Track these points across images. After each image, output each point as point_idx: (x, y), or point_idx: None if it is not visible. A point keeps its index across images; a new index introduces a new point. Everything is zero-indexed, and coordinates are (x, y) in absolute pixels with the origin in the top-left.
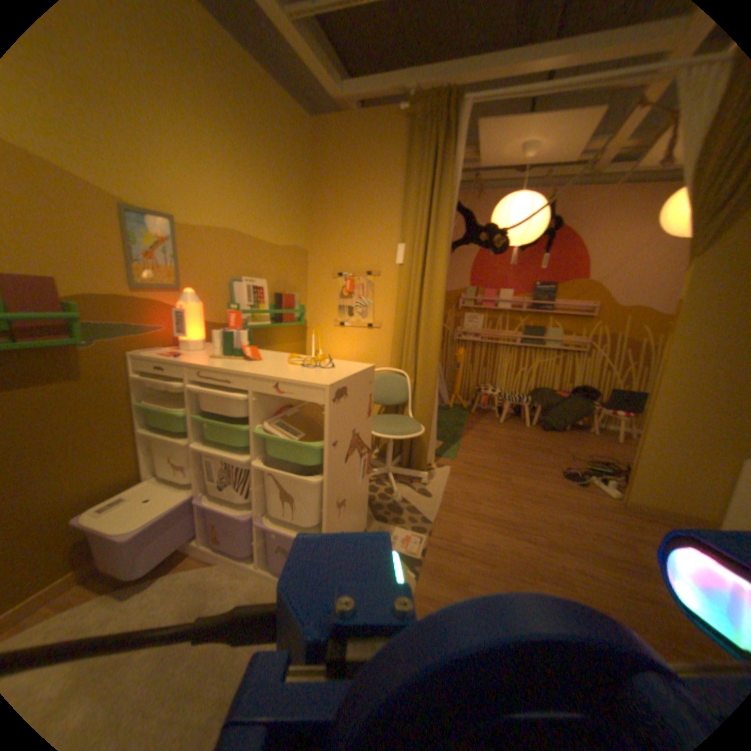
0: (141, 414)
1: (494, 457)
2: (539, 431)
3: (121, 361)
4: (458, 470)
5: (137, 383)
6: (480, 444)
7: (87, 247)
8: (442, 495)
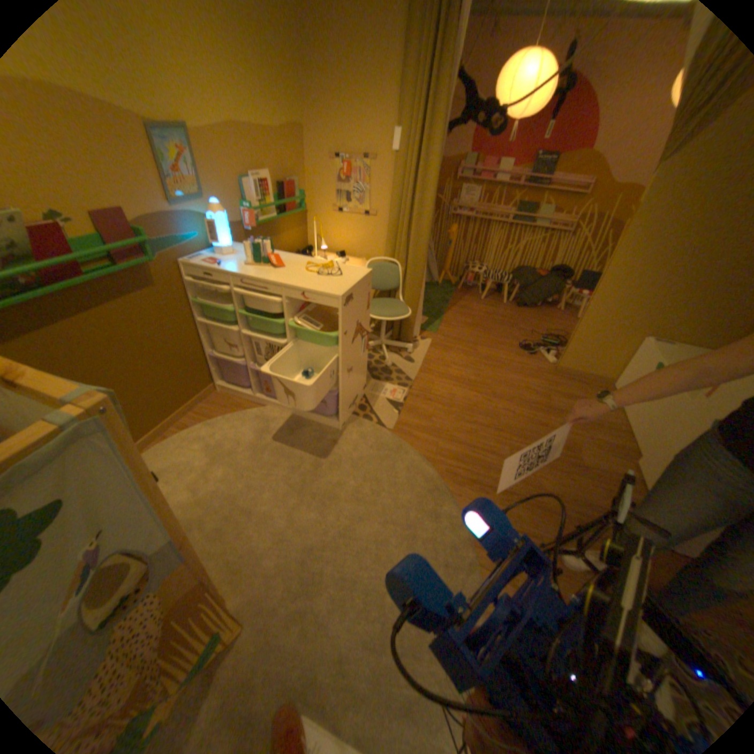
0: (196, 307)
1: (467, 331)
2: (512, 307)
3: (174, 267)
4: (436, 342)
5: (189, 284)
6: (459, 319)
7: (131, 174)
8: (421, 361)
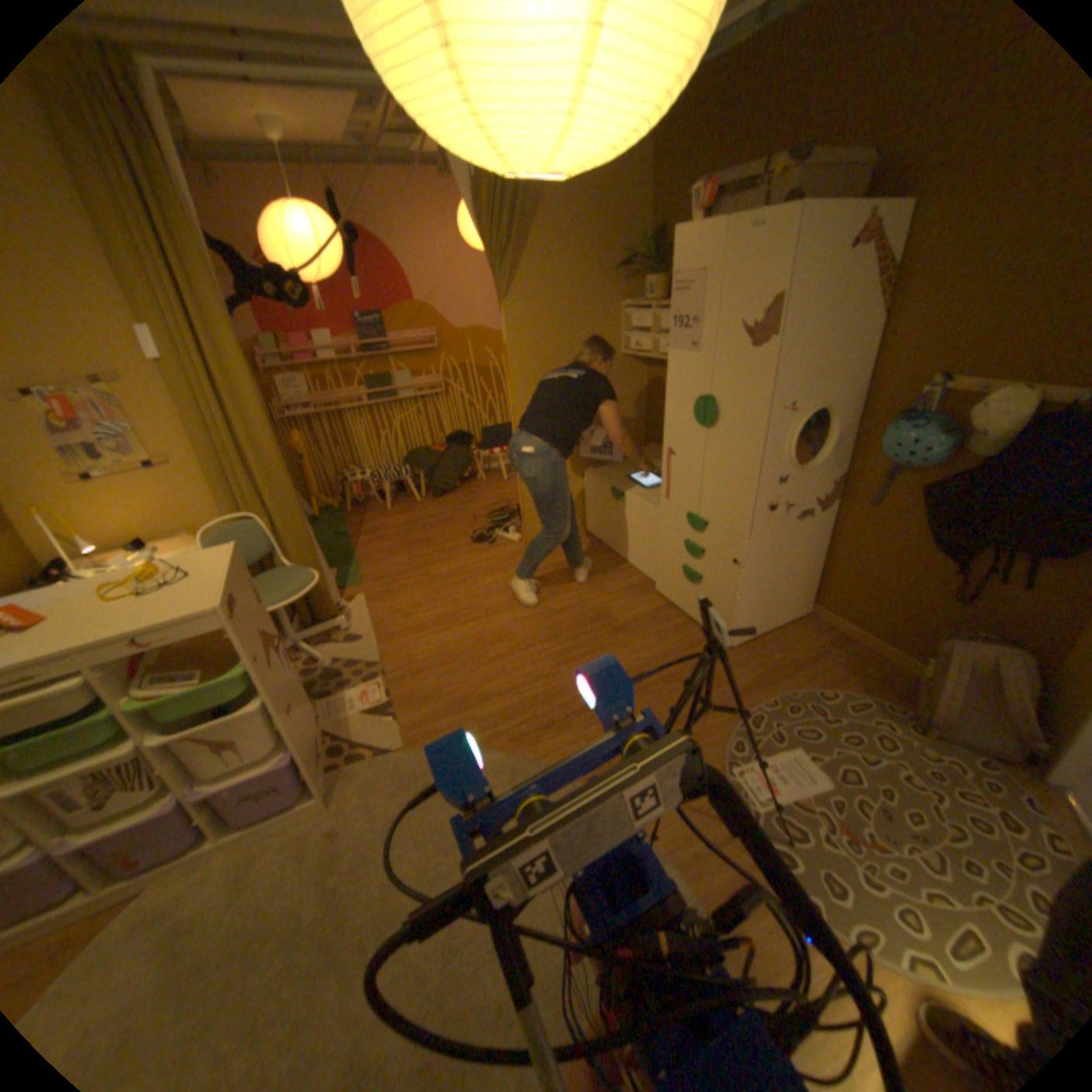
0: None
1: (401, 557)
2: (431, 501)
3: None
4: (371, 592)
5: None
6: (379, 548)
7: None
8: (370, 629)
